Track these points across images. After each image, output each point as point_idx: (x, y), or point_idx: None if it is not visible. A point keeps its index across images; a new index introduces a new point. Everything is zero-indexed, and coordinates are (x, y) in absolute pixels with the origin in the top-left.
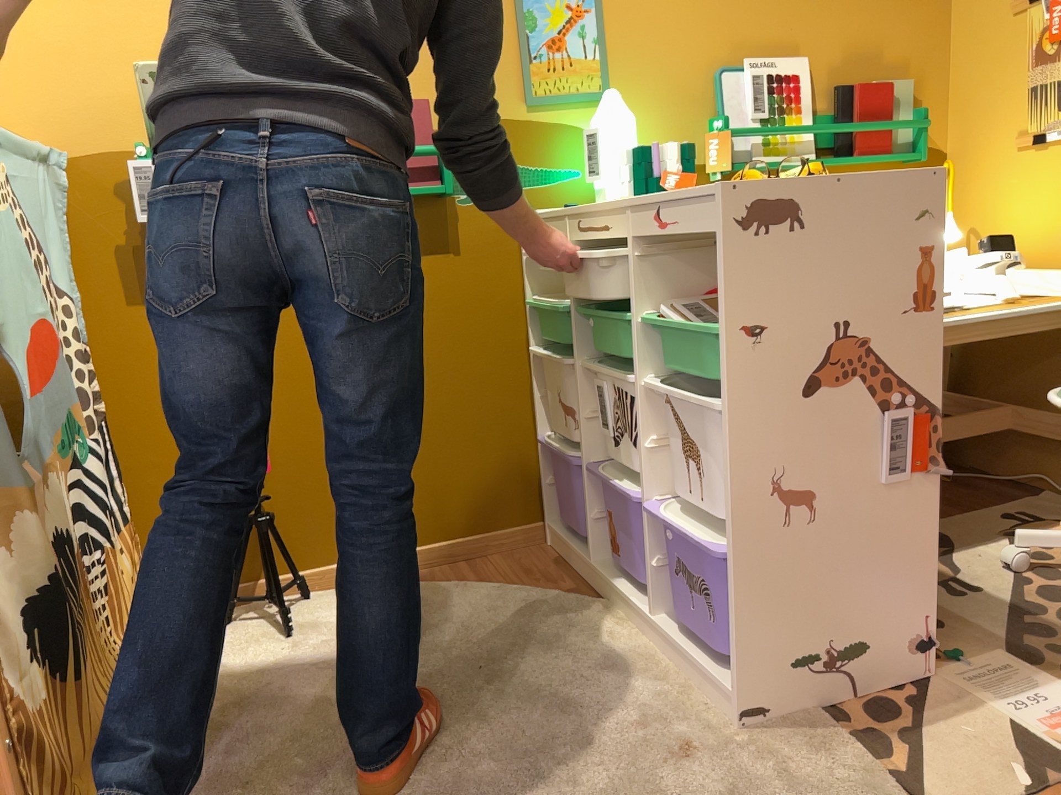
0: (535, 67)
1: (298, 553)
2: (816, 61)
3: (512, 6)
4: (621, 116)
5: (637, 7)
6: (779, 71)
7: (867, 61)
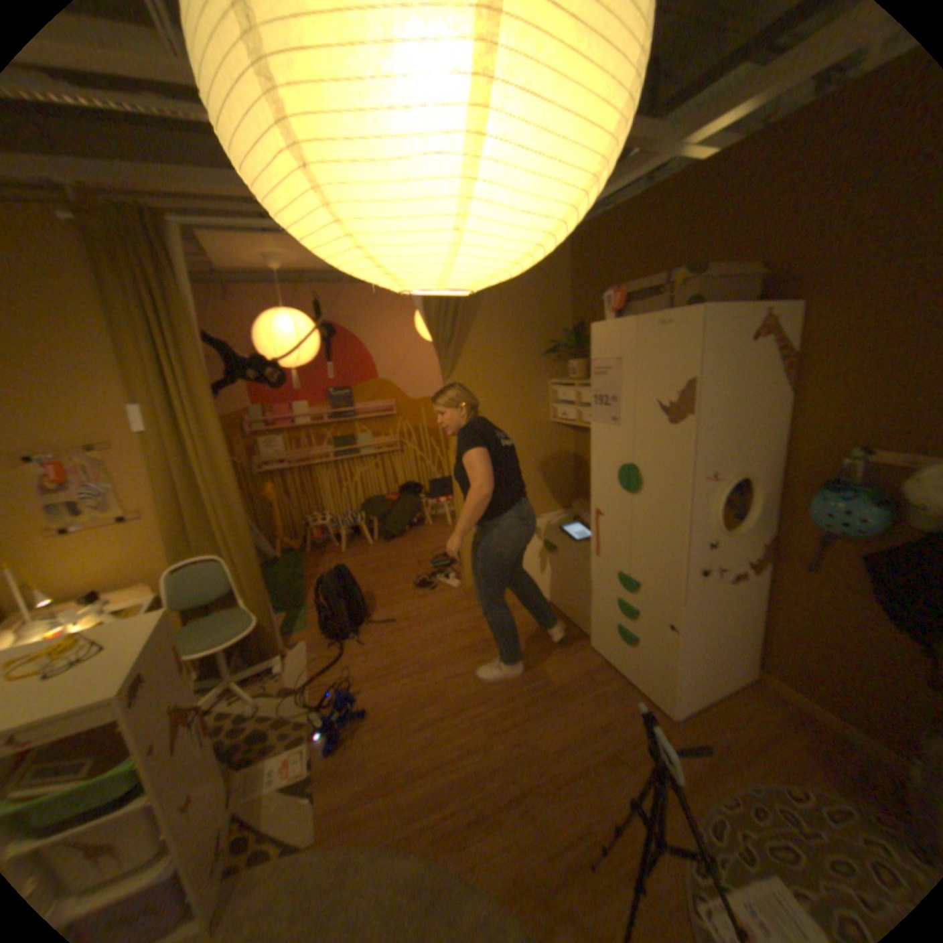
0: None
1: None
2: None
3: None
4: None
5: None
6: None
7: None
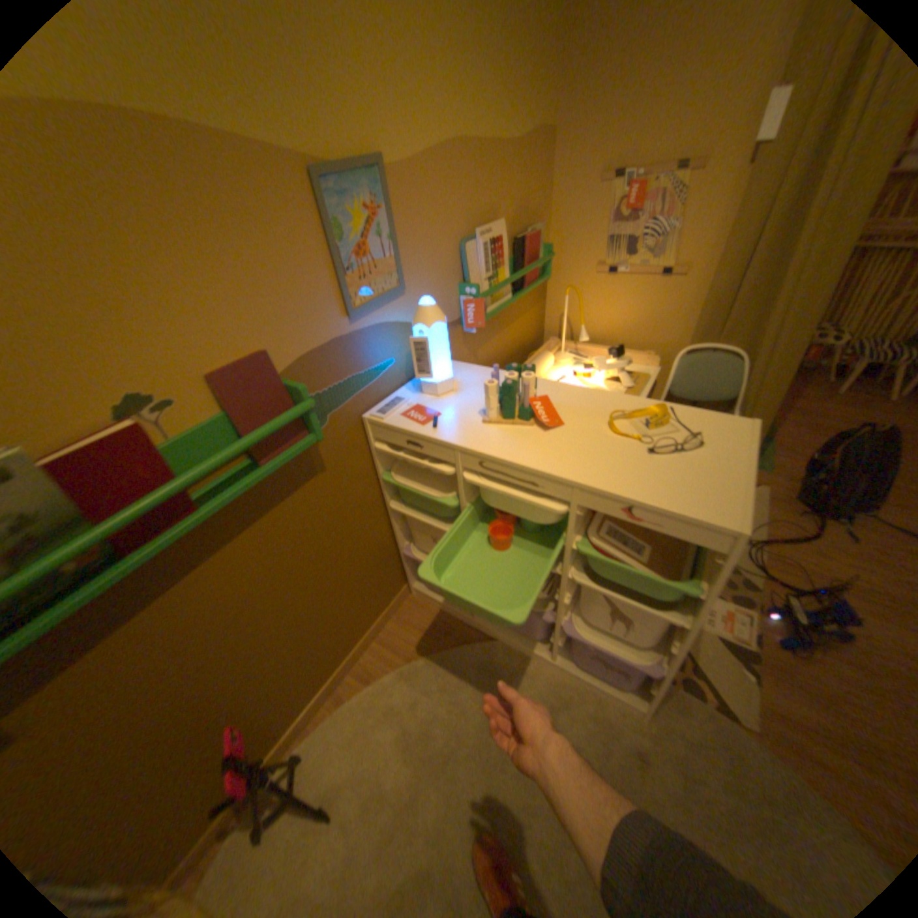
0: (350, 279)
1: (272, 736)
2: (505, 218)
3: (317, 214)
4: (443, 323)
5: (411, 193)
6: (494, 235)
7: (524, 212)
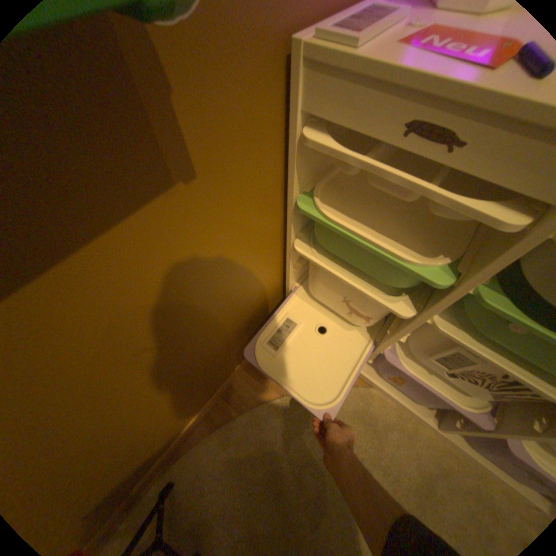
0: None
1: (142, 472)
2: None
3: None
4: None
5: None
6: None
7: None
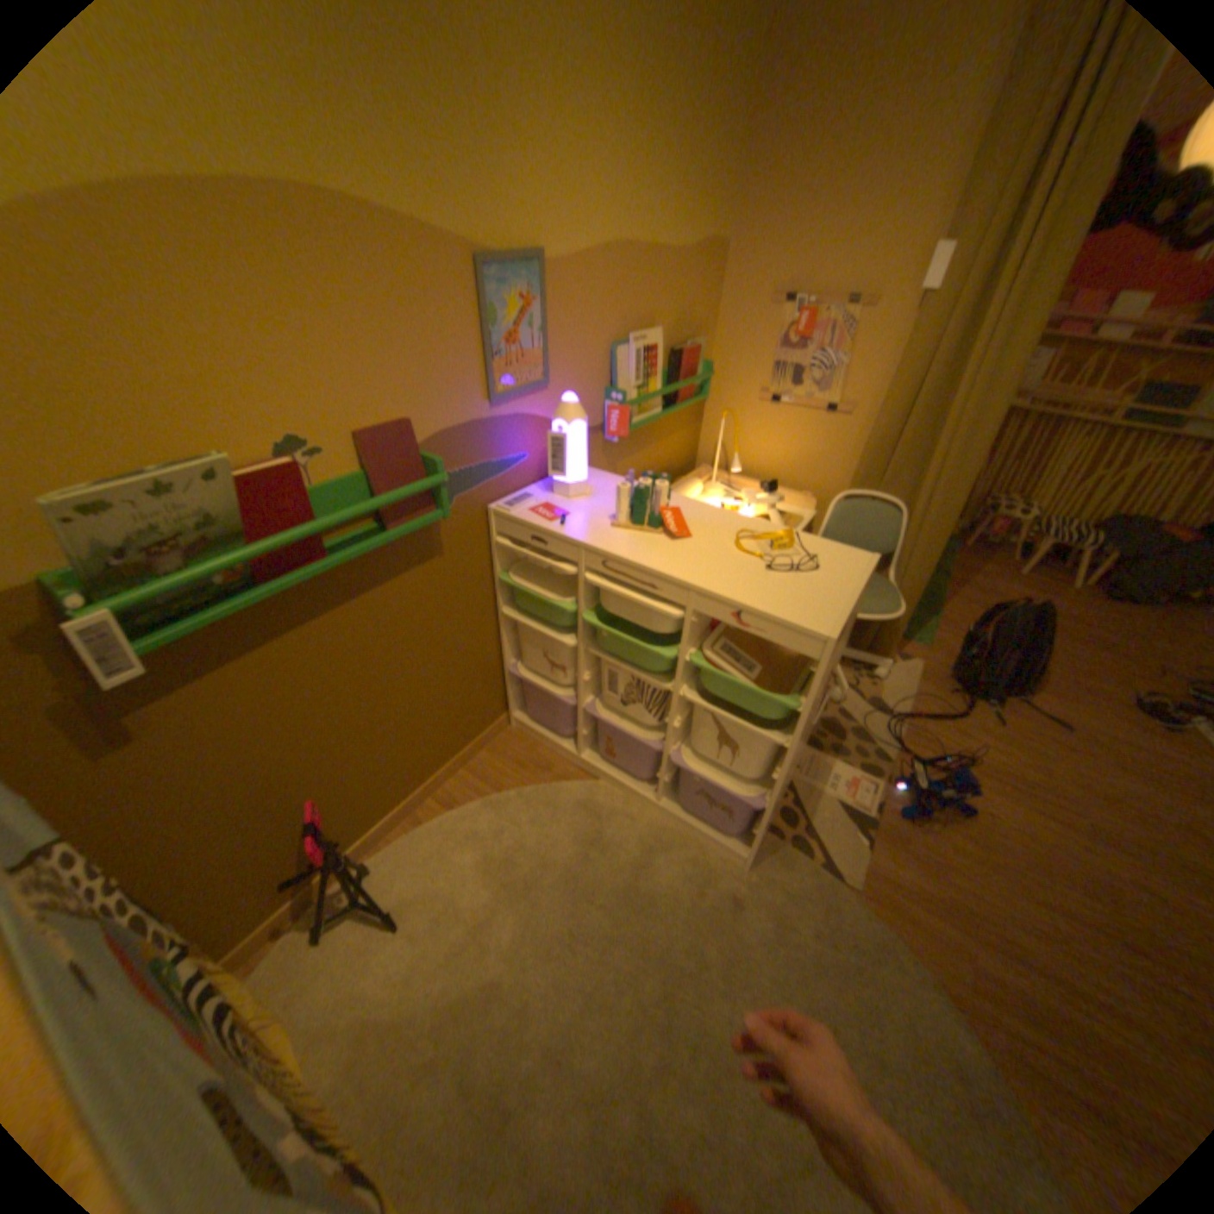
0: (497, 365)
1: (342, 843)
2: (663, 328)
3: (476, 299)
4: (583, 424)
5: (568, 291)
6: (648, 343)
7: (685, 324)
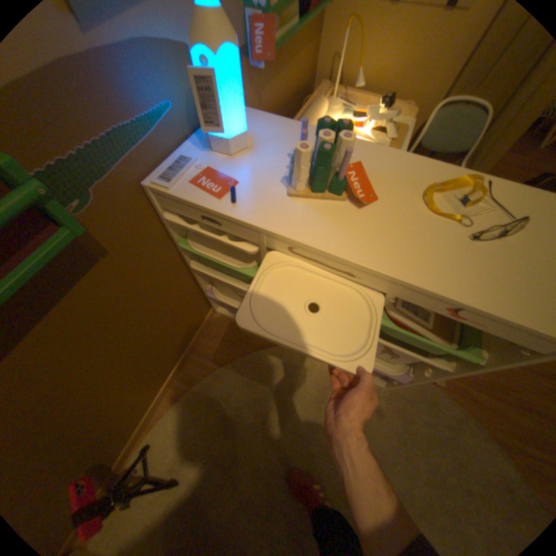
0: None
1: (122, 441)
2: None
3: None
4: (234, 45)
5: None
6: None
7: None
